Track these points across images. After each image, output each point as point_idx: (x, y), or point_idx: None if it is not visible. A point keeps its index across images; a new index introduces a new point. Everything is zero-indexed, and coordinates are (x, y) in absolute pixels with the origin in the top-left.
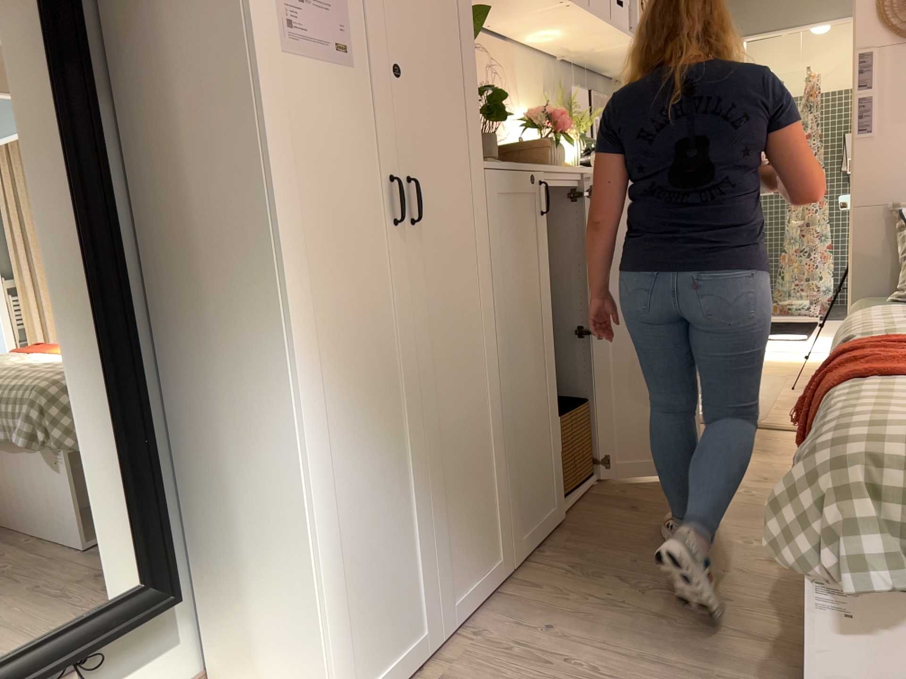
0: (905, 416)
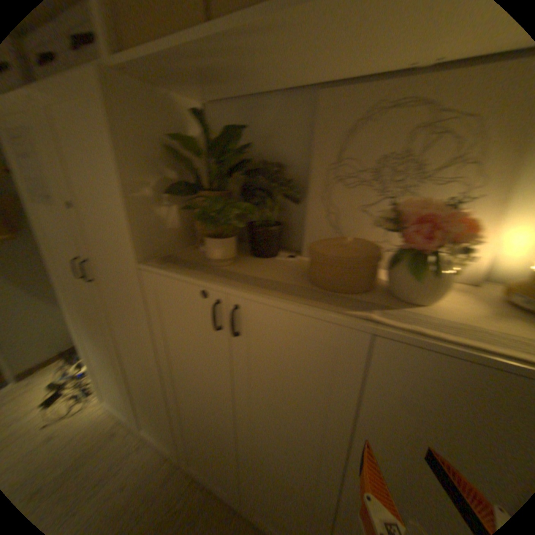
0: None
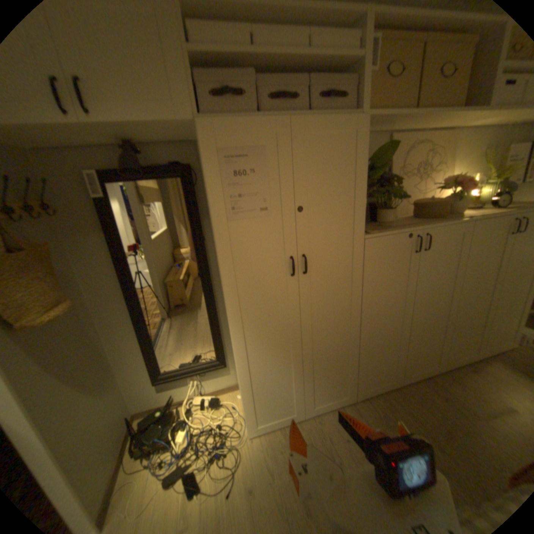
0: None
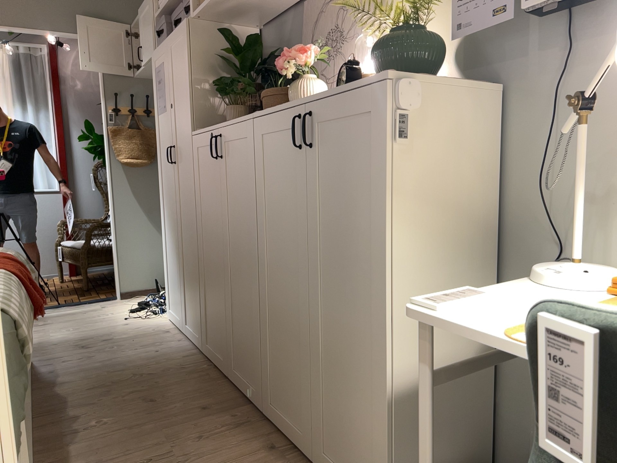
0: None
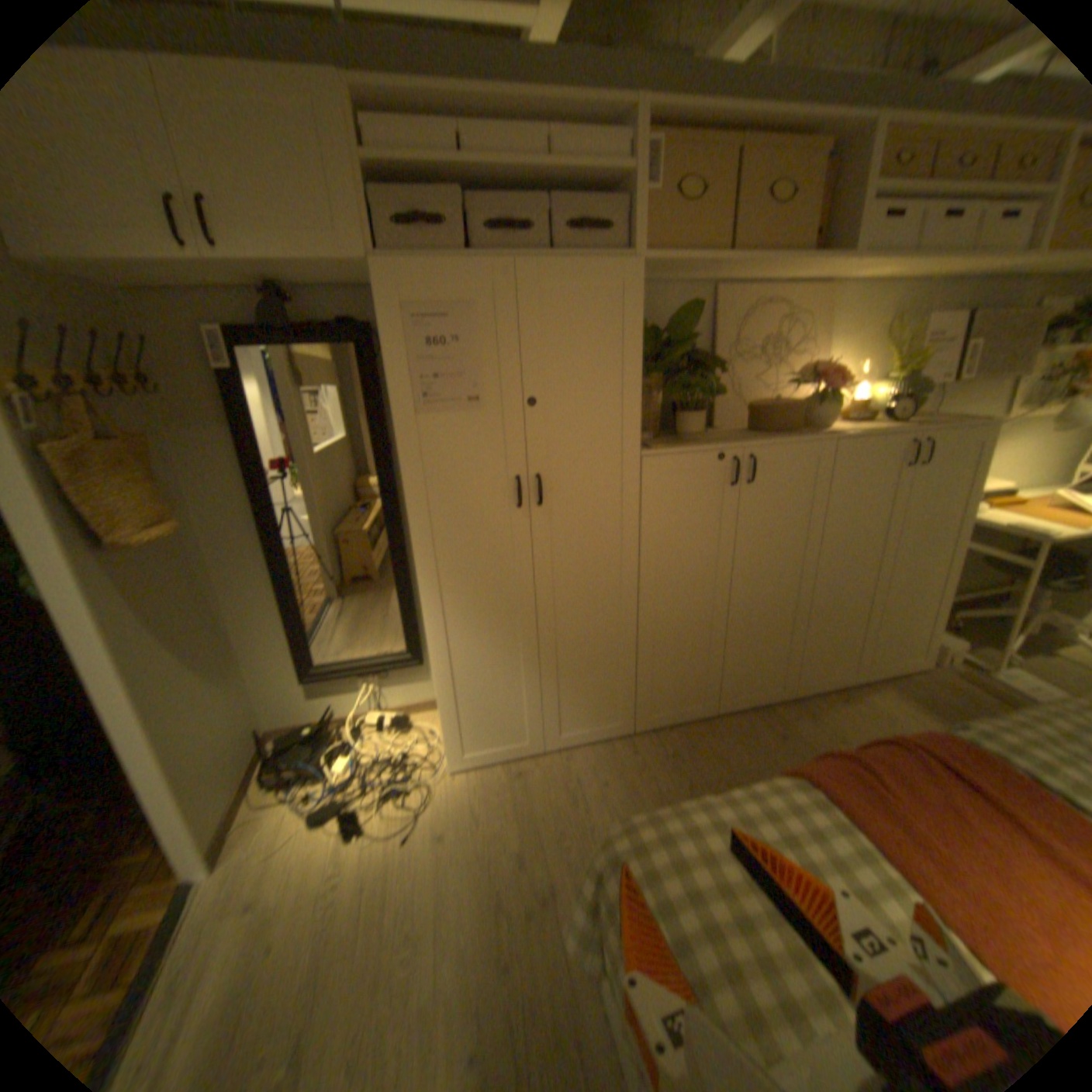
0: (715, 847)
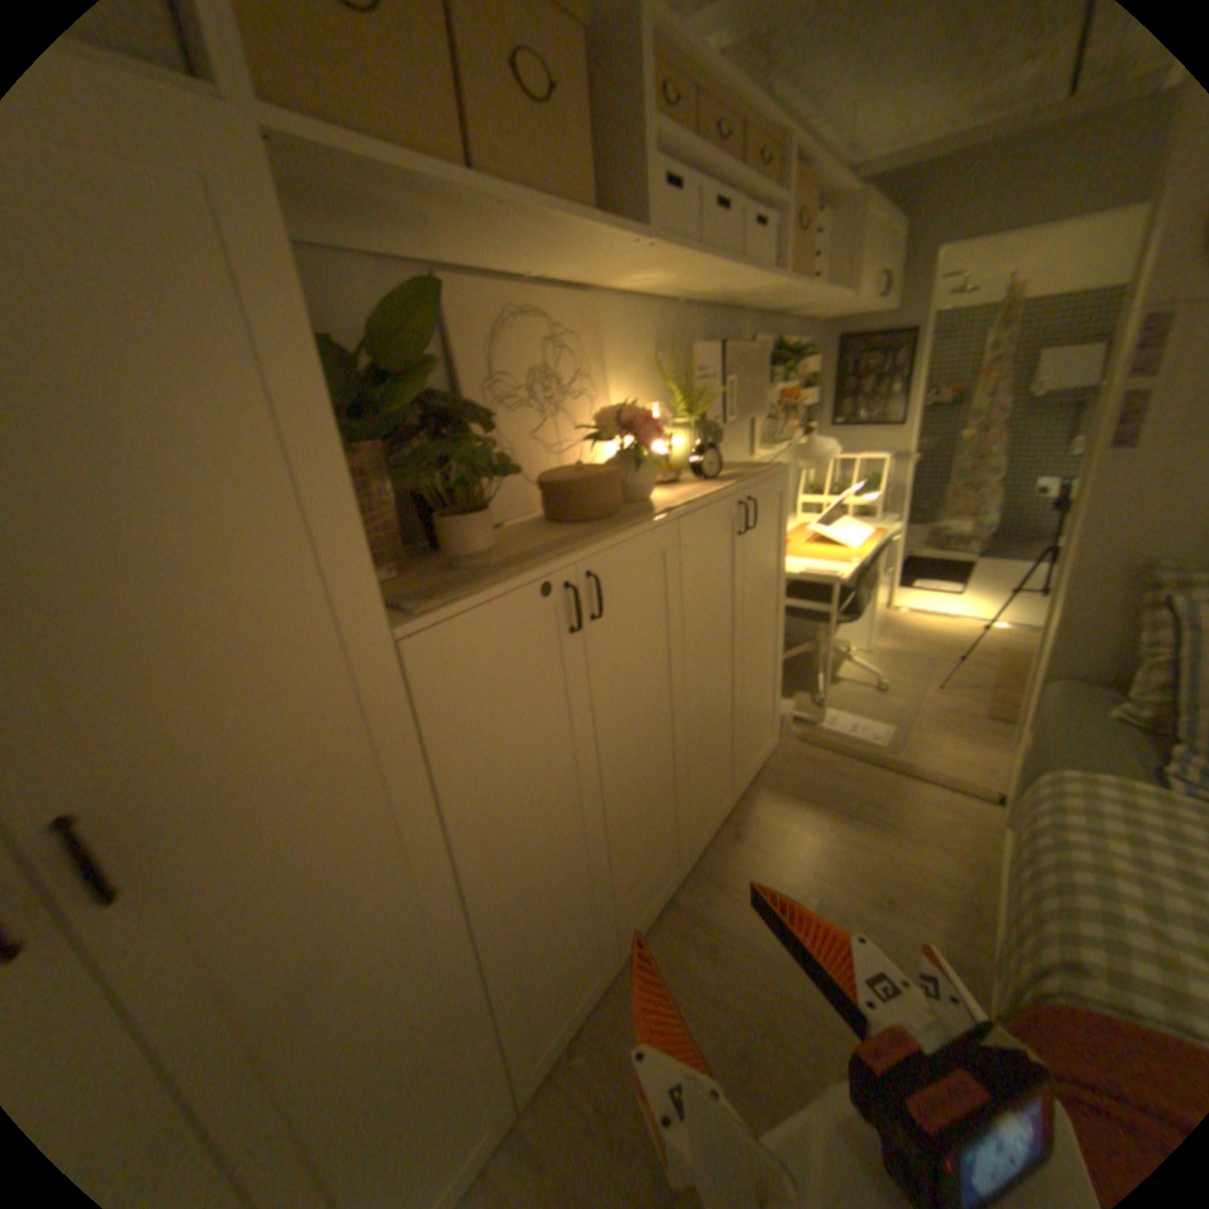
0: None
